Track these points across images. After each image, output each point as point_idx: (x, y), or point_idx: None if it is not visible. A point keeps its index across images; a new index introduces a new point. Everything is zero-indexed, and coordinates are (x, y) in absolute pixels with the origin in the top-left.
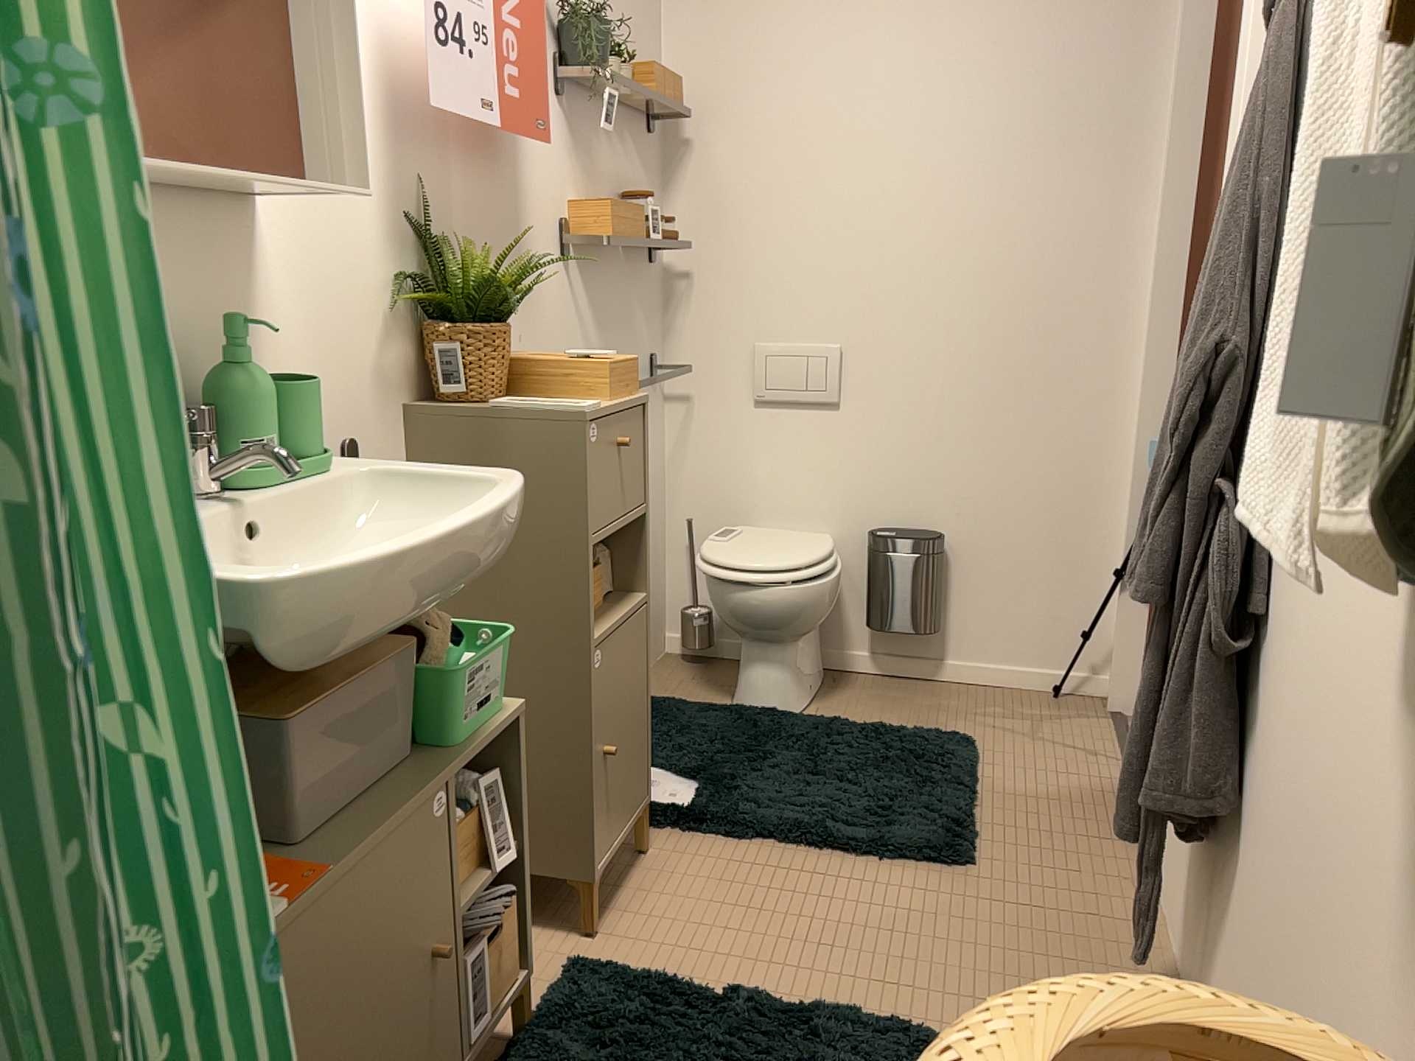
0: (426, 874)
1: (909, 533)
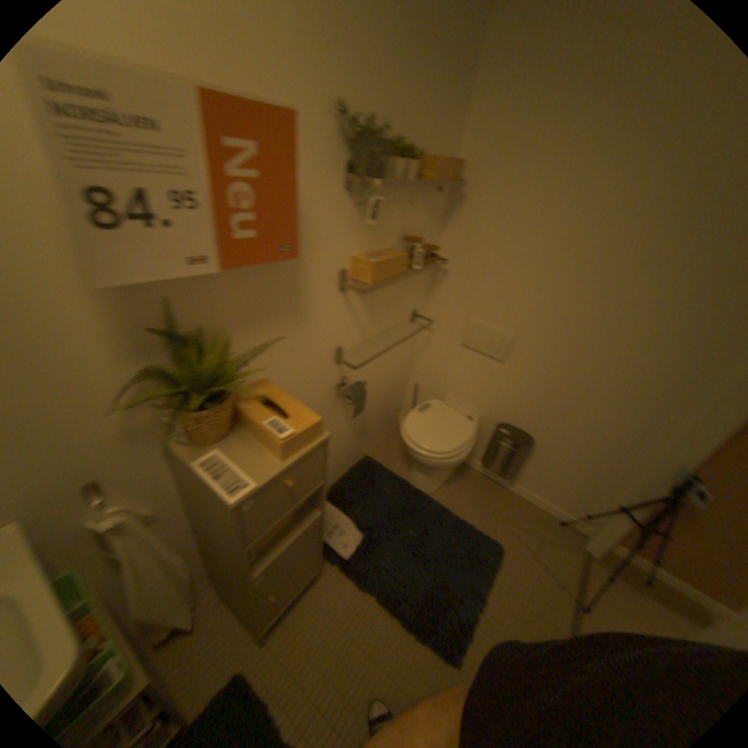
0: None
1: (517, 433)
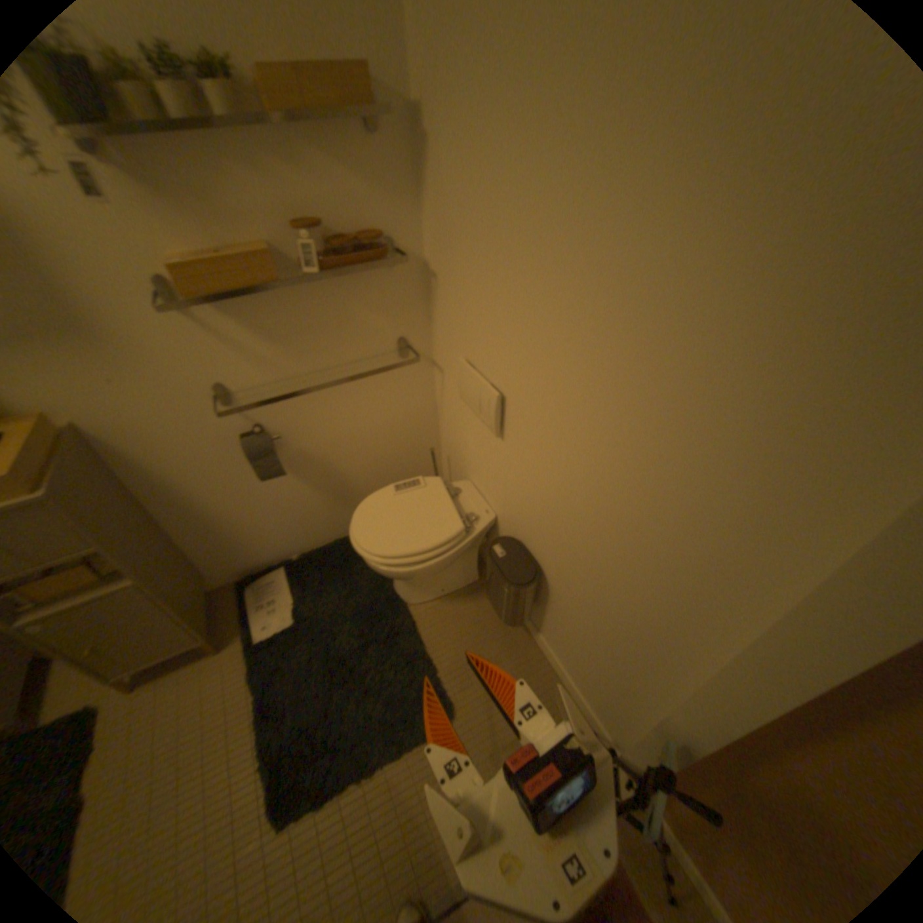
0: None
1: (517, 558)
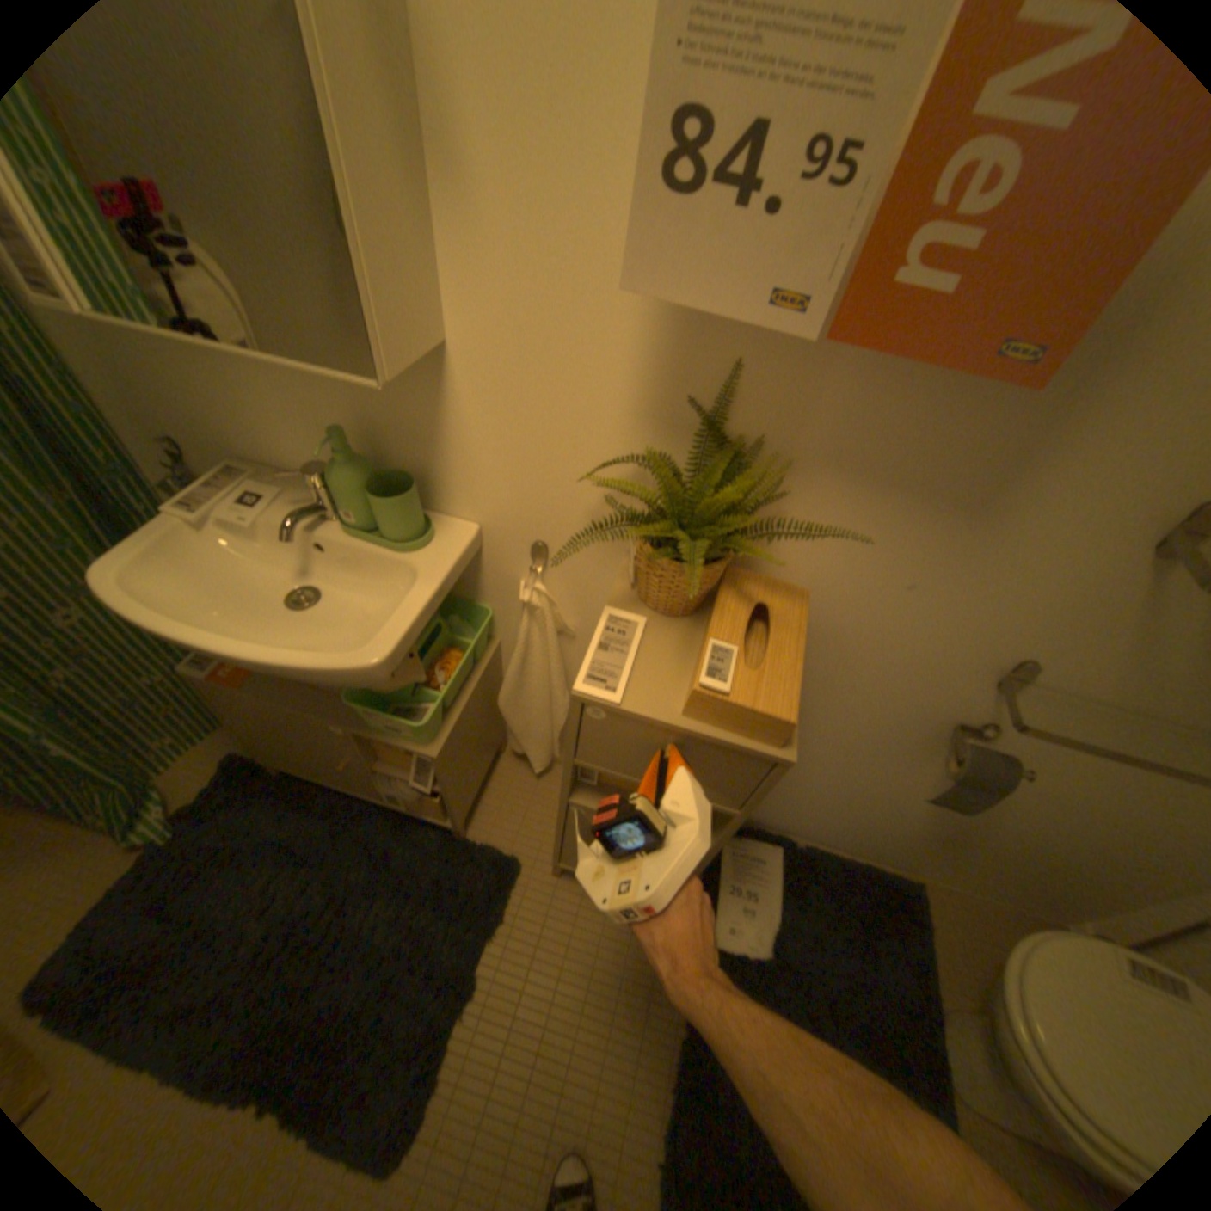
0: (323, 738)
1: None
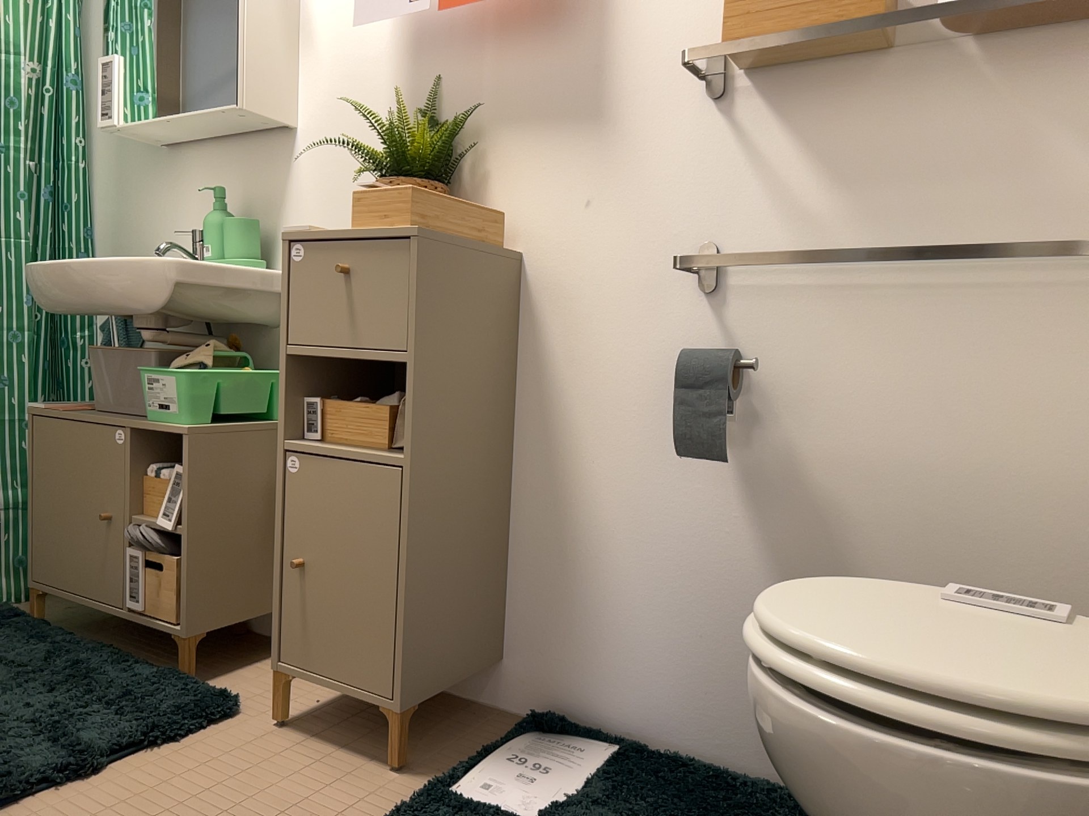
0: (103, 466)
1: None
